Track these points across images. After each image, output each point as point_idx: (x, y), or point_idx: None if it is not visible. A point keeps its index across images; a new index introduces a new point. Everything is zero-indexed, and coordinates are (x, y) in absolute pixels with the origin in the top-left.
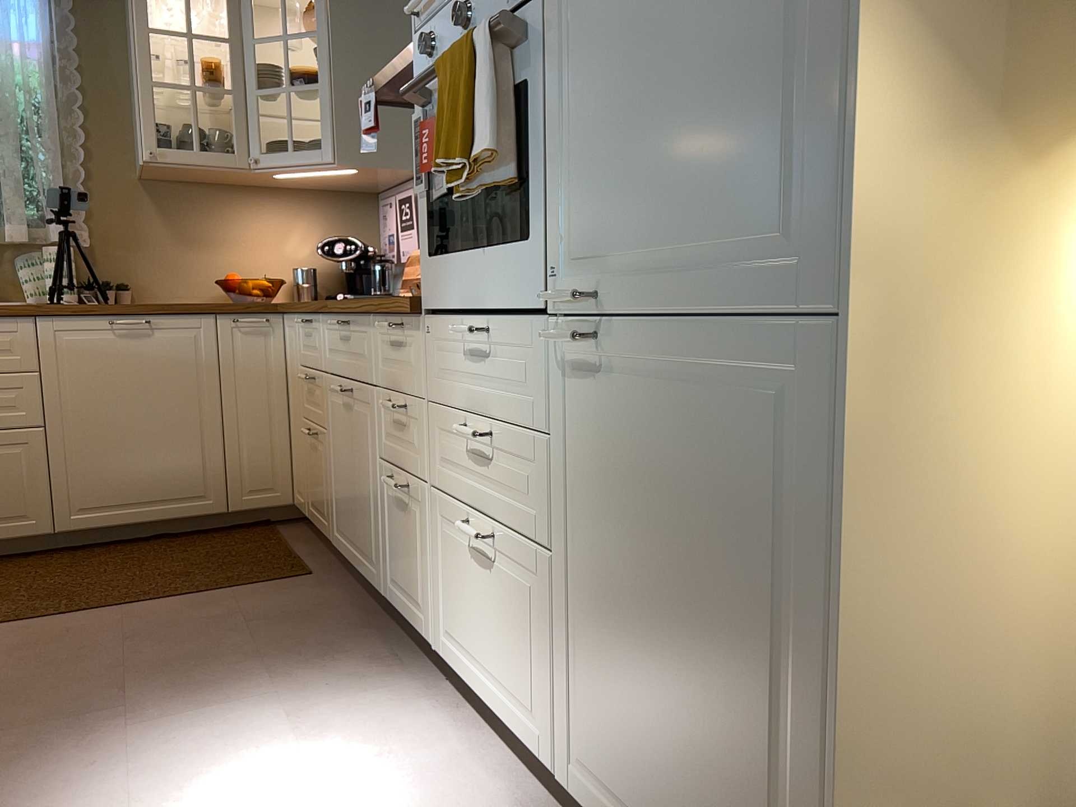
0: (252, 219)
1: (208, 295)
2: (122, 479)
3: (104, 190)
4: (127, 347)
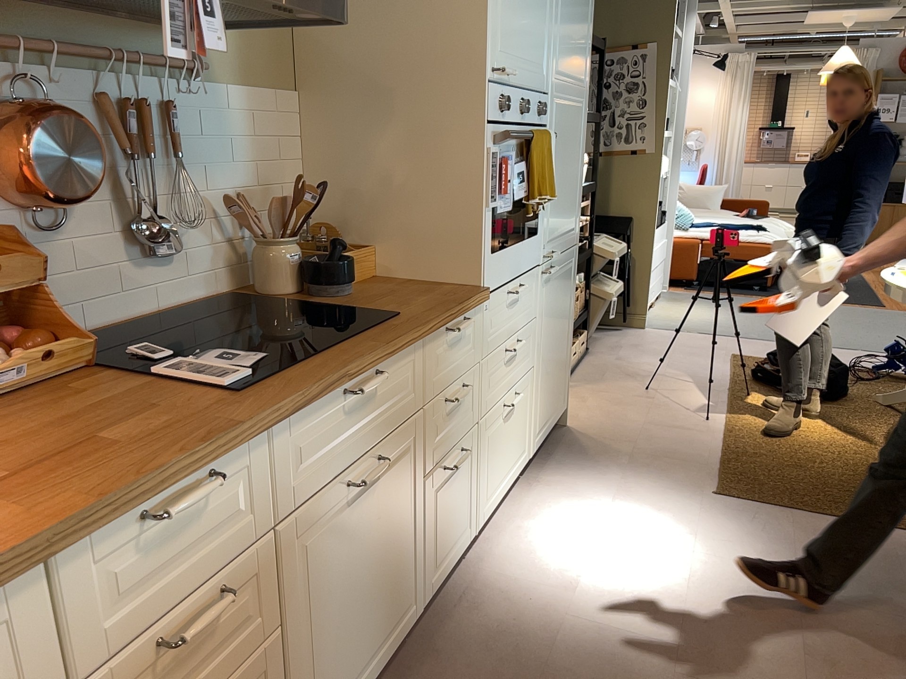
0: None
1: None
2: None
3: None
4: None
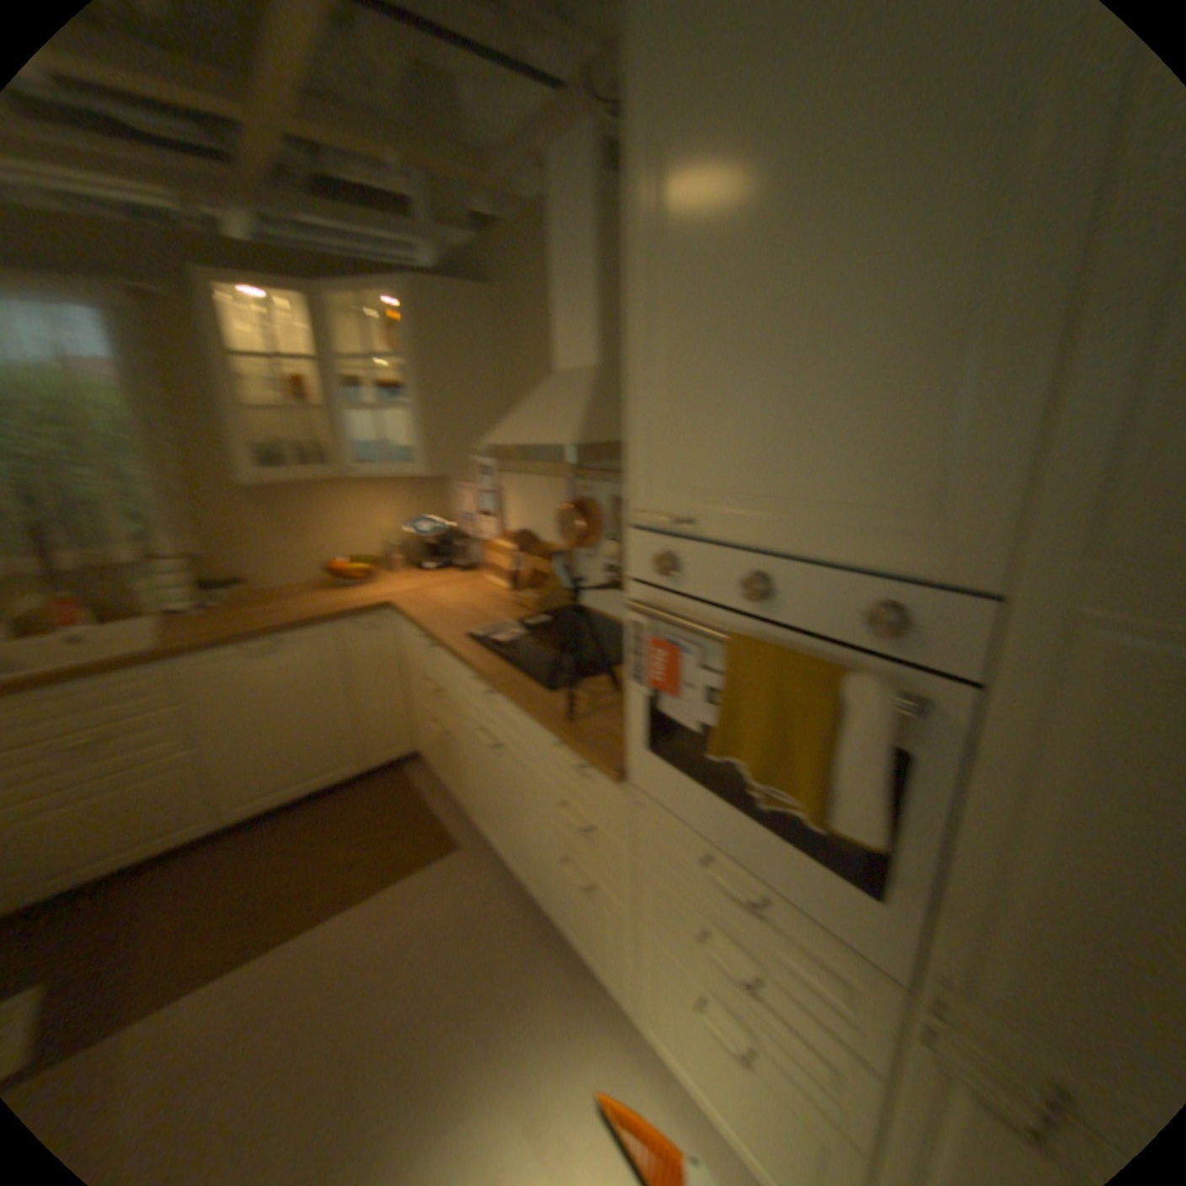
0: (335, 502)
1: (304, 573)
2: (263, 772)
3: (191, 495)
4: (250, 665)
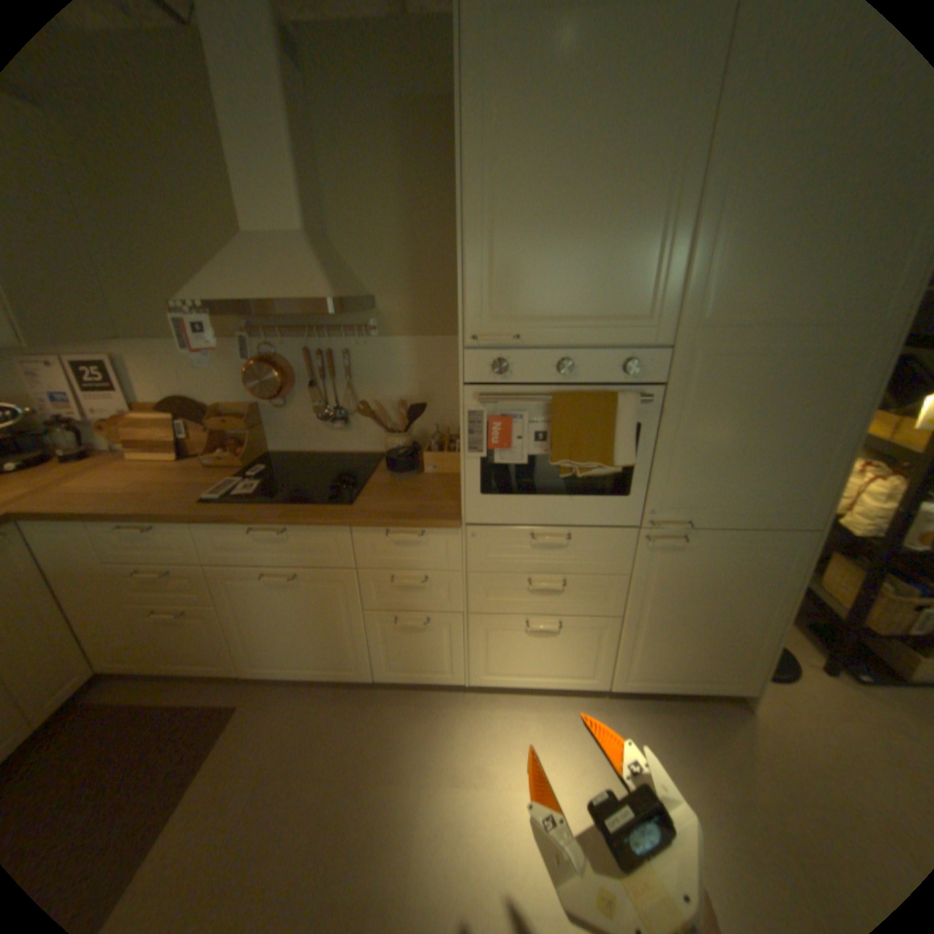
0: None
1: None
2: None
3: None
4: None
